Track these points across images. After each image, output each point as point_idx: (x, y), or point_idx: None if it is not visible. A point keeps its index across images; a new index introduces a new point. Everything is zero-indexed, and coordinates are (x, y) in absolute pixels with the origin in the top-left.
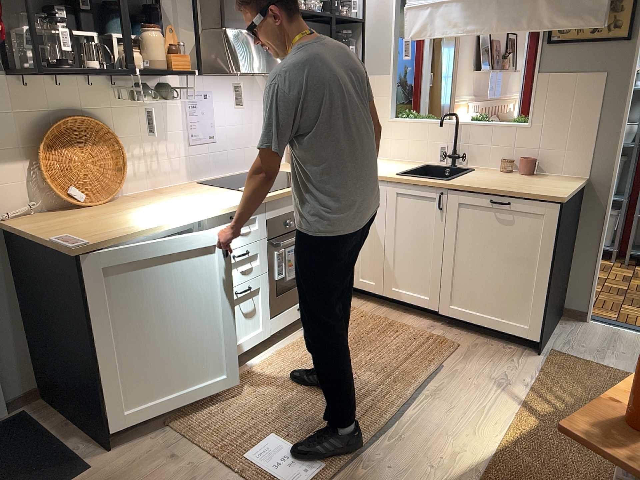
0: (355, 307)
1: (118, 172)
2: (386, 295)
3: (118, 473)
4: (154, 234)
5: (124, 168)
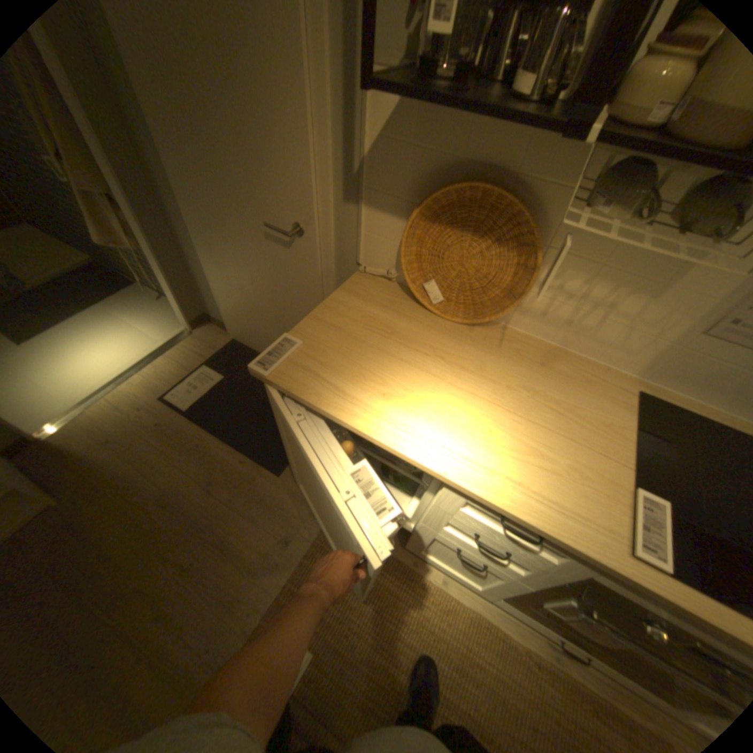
0: None
1: (512, 295)
2: None
3: (270, 501)
4: (352, 428)
5: (520, 296)
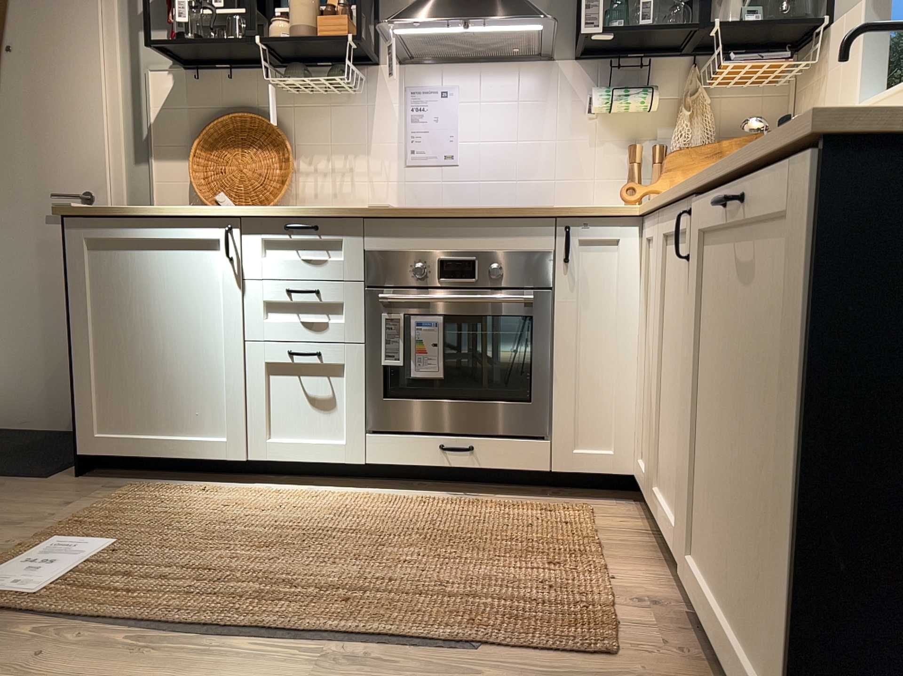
0: (600, 512)
1: (283, 184)
2: (652, 504)
3: (34, 491)
4: (154, 218)
5: (286, 178)
